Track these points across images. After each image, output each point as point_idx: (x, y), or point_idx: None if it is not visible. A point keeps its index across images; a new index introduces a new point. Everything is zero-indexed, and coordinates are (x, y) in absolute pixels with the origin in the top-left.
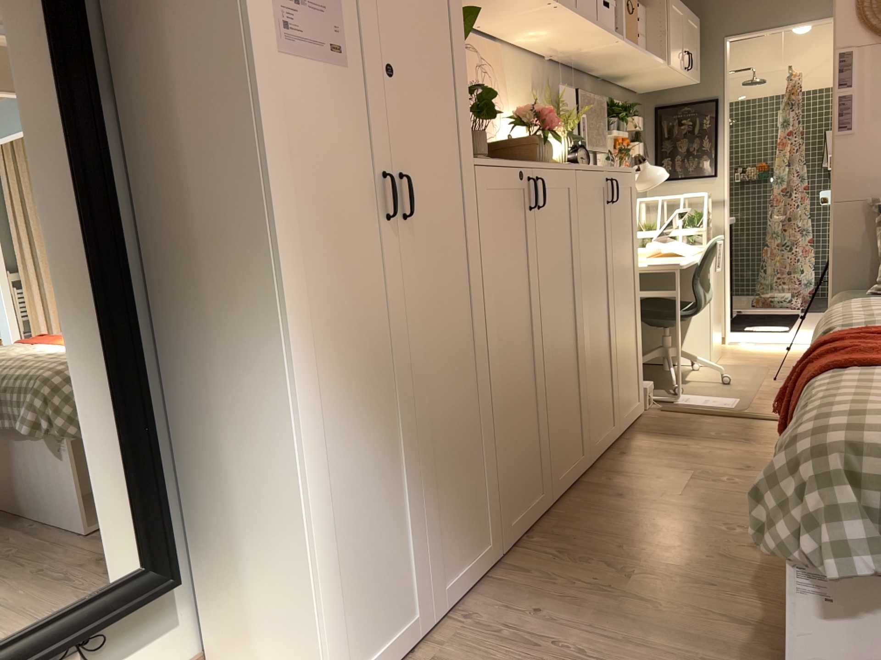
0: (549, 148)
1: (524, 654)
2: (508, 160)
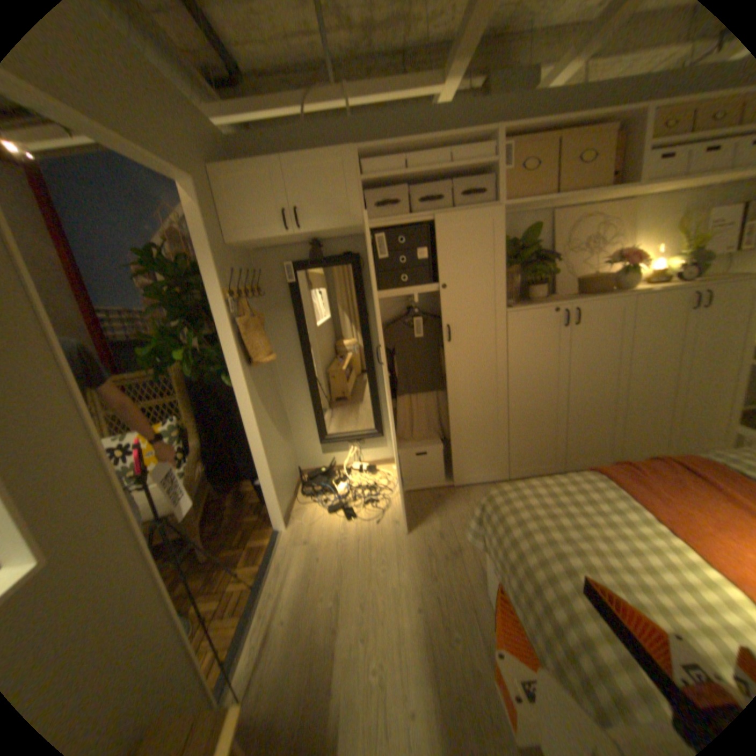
0: (640, 277)
1: (470, 513)
2: (586, 292)
